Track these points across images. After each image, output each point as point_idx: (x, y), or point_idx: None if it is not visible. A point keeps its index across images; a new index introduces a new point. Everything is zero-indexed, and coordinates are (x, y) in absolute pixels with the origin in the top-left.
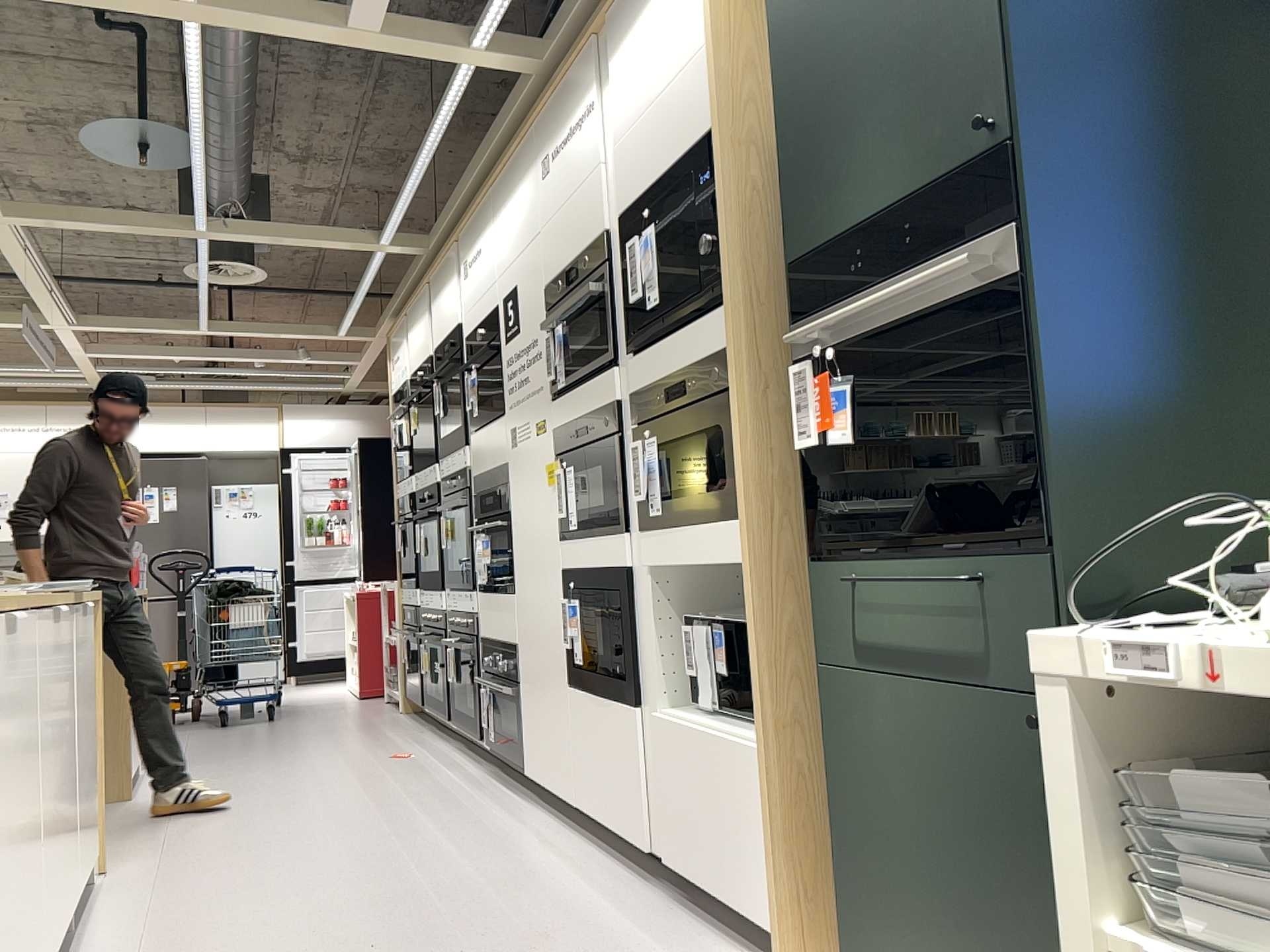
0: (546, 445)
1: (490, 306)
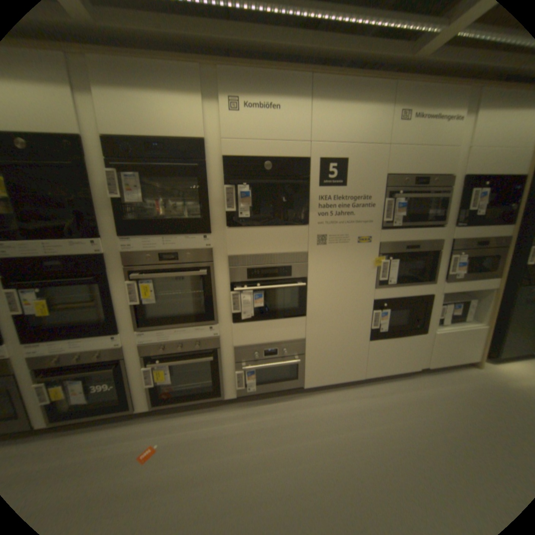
0: (370, 248)
1: (295, 154)
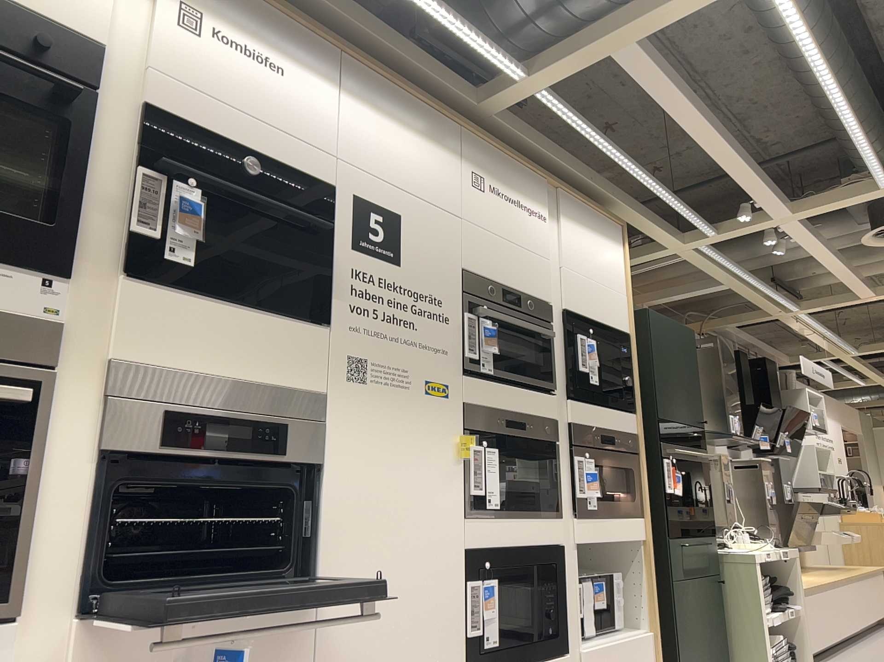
0: (448, 412)
1: (308, 167)
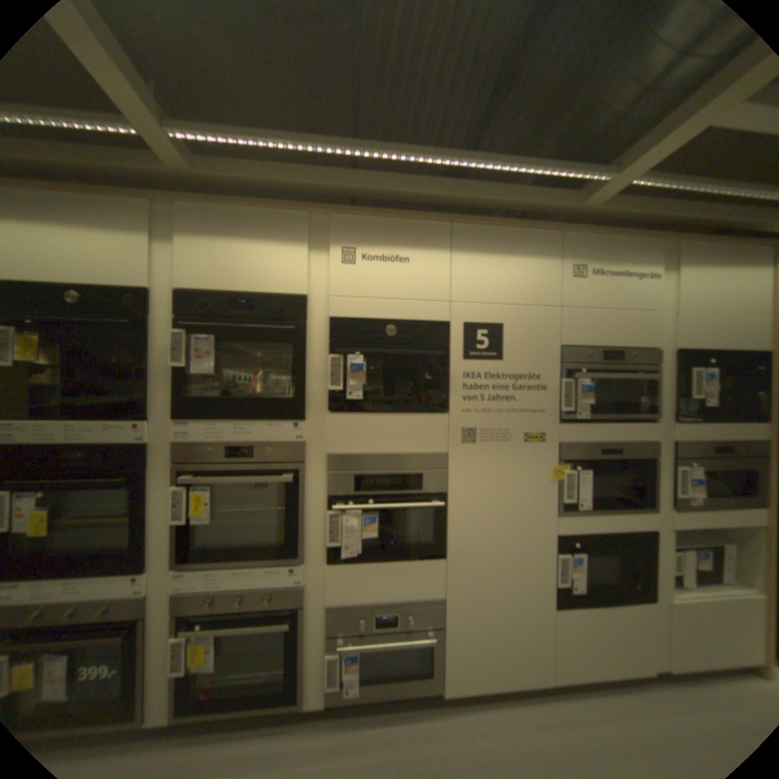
0: (544, 451)
1: (428, 317)
